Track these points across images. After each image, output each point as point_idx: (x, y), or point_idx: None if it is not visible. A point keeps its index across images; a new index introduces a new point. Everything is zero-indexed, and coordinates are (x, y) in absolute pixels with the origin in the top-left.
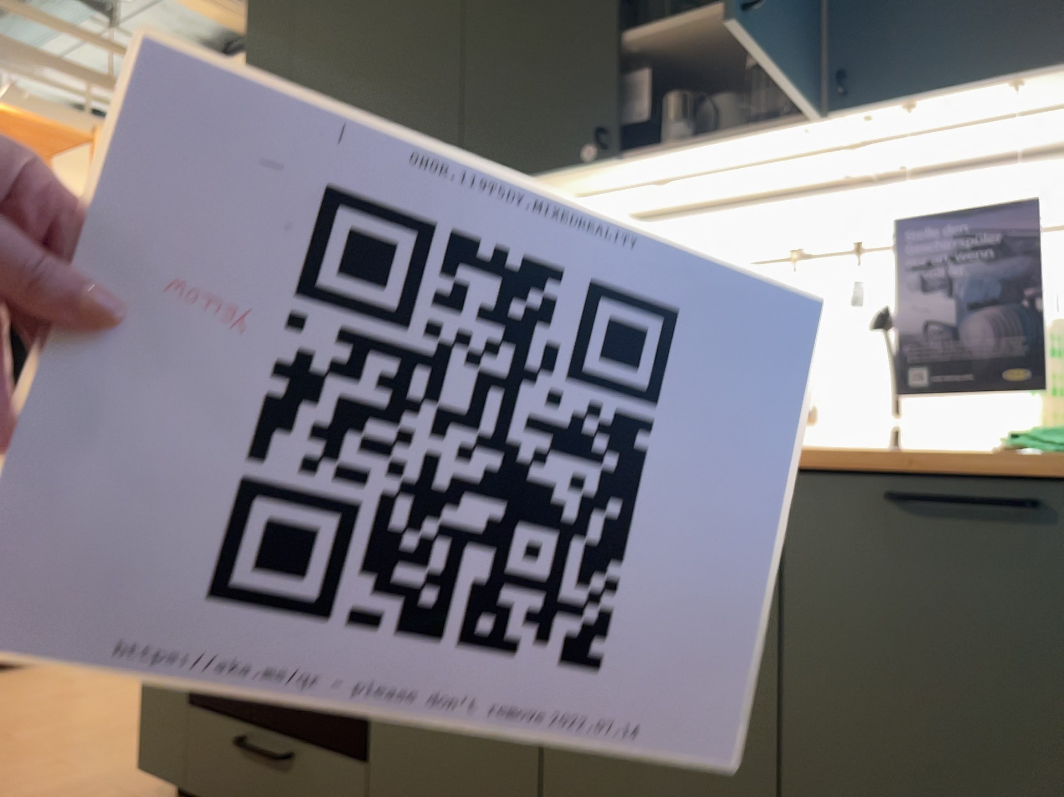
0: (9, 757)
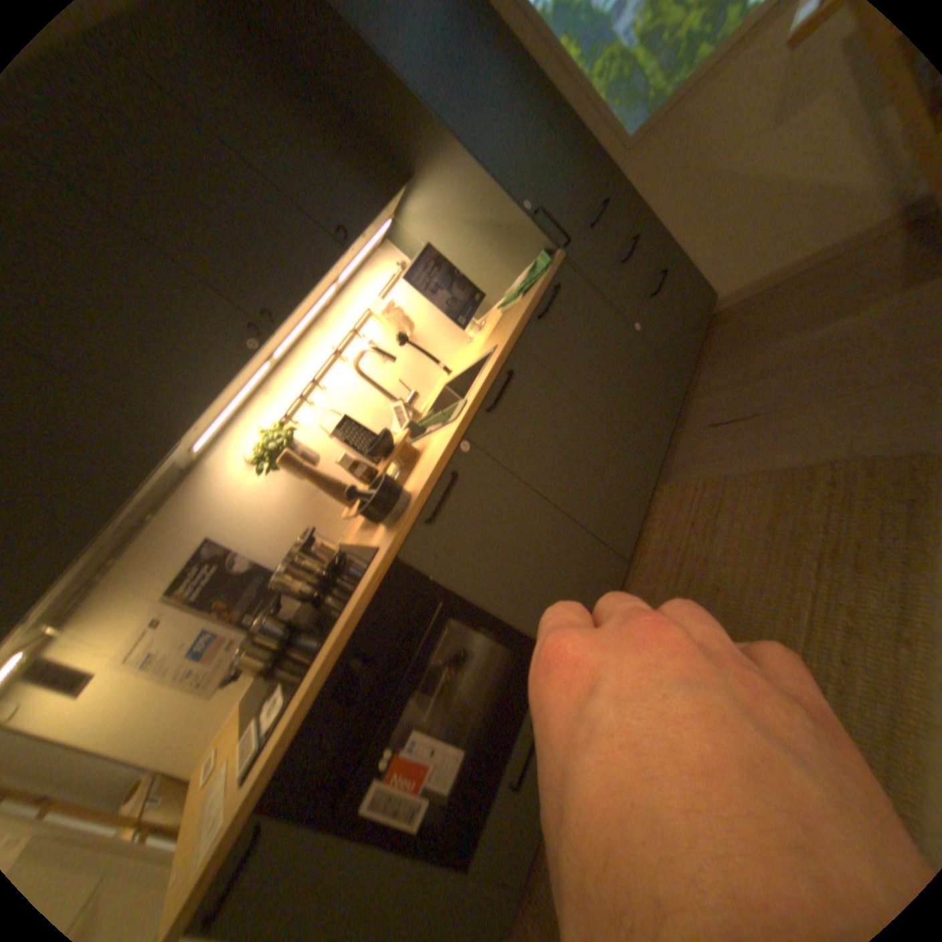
0: None
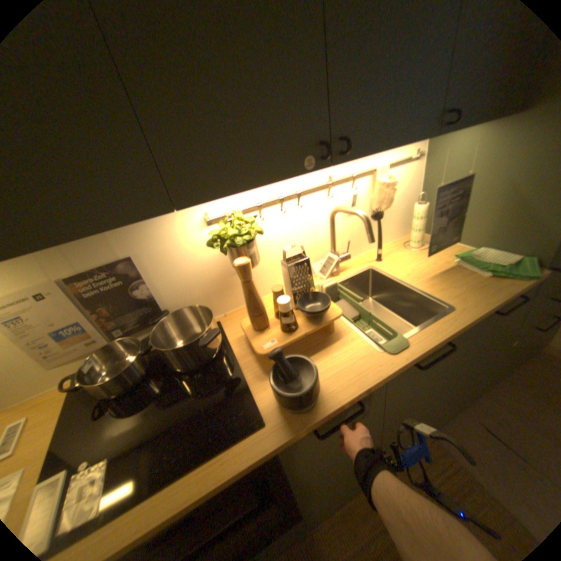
0: None
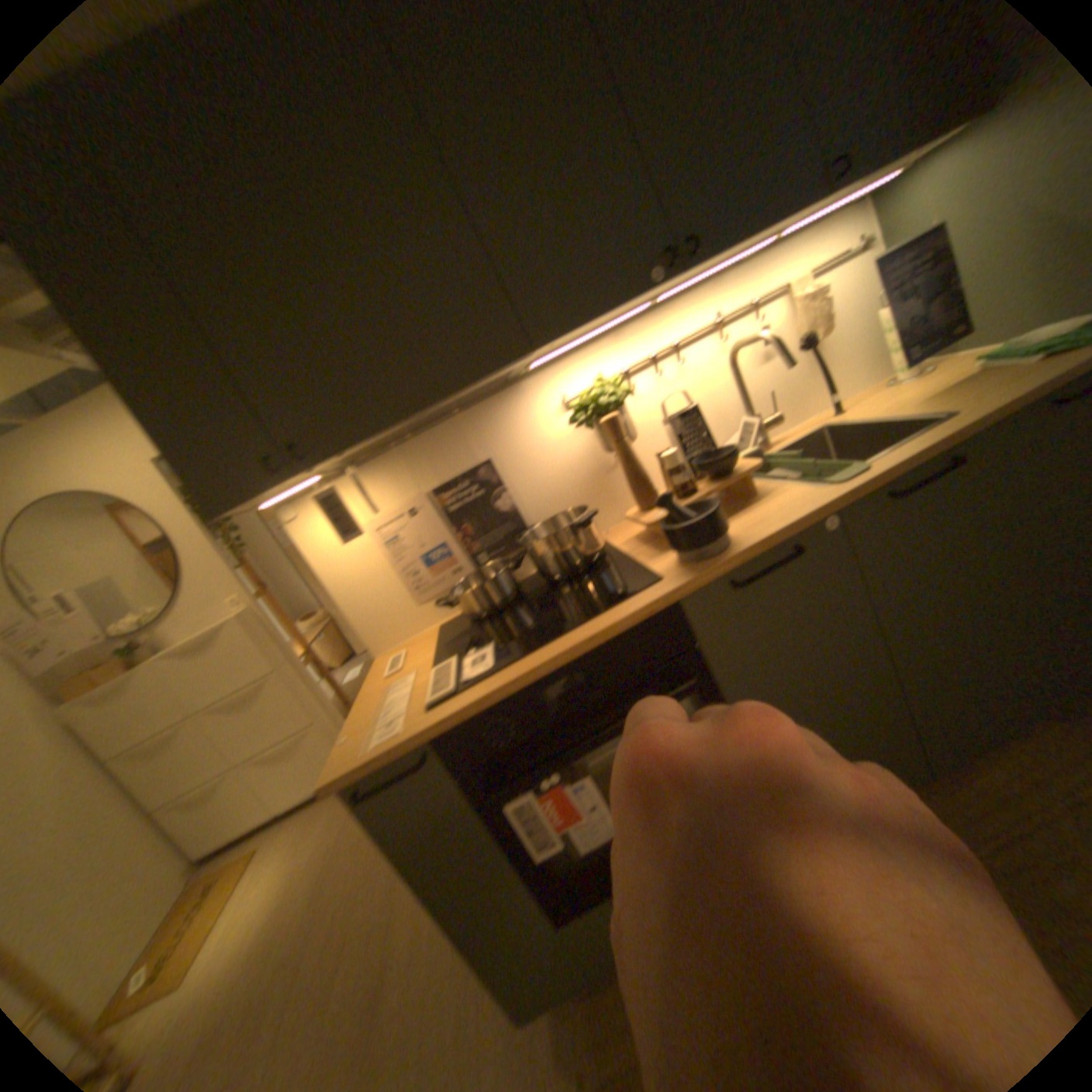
0: None
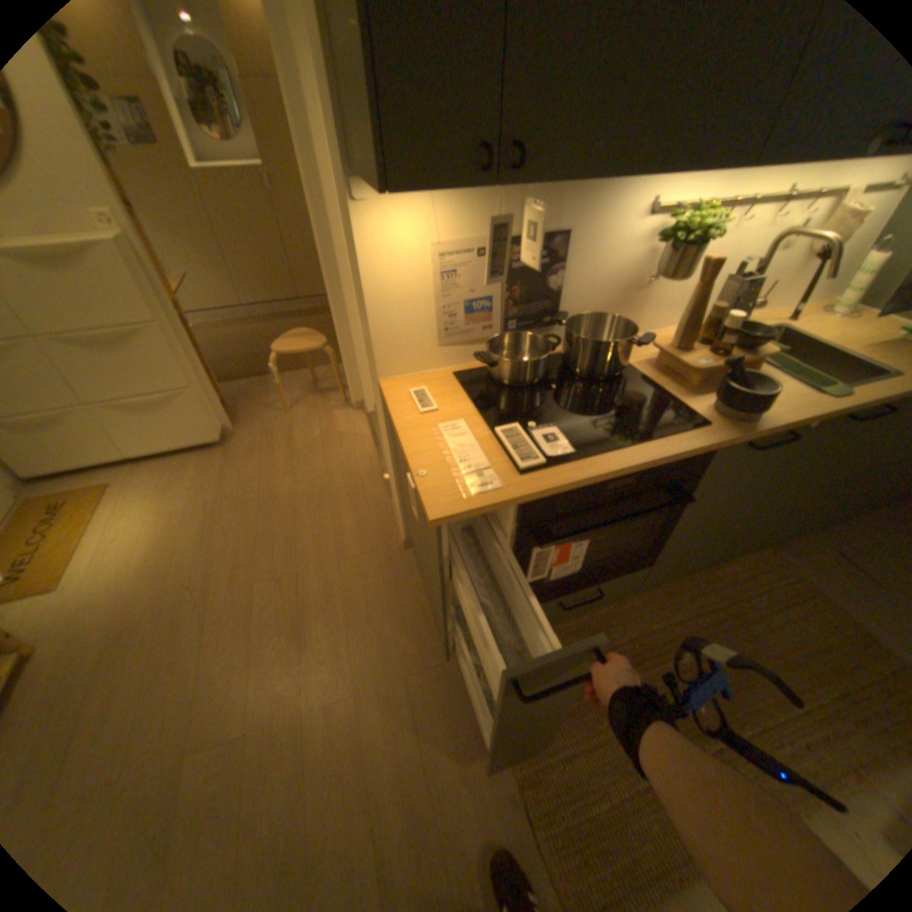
0: (277, 741)
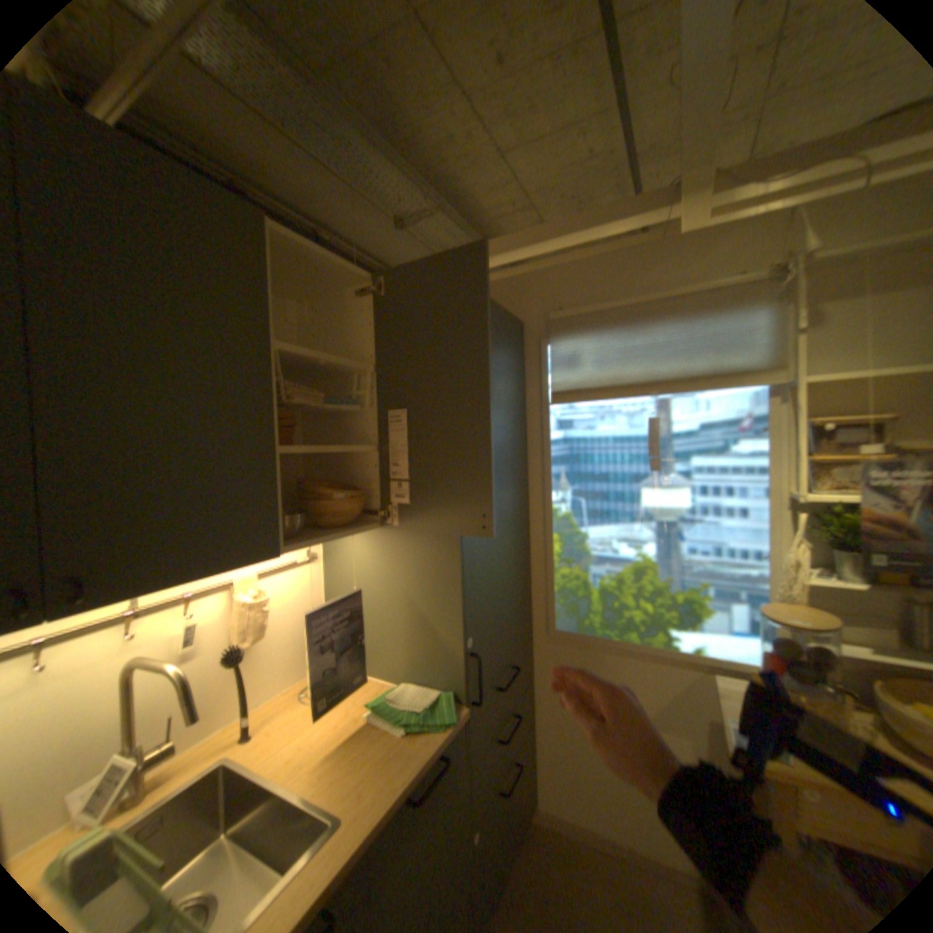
0: None
